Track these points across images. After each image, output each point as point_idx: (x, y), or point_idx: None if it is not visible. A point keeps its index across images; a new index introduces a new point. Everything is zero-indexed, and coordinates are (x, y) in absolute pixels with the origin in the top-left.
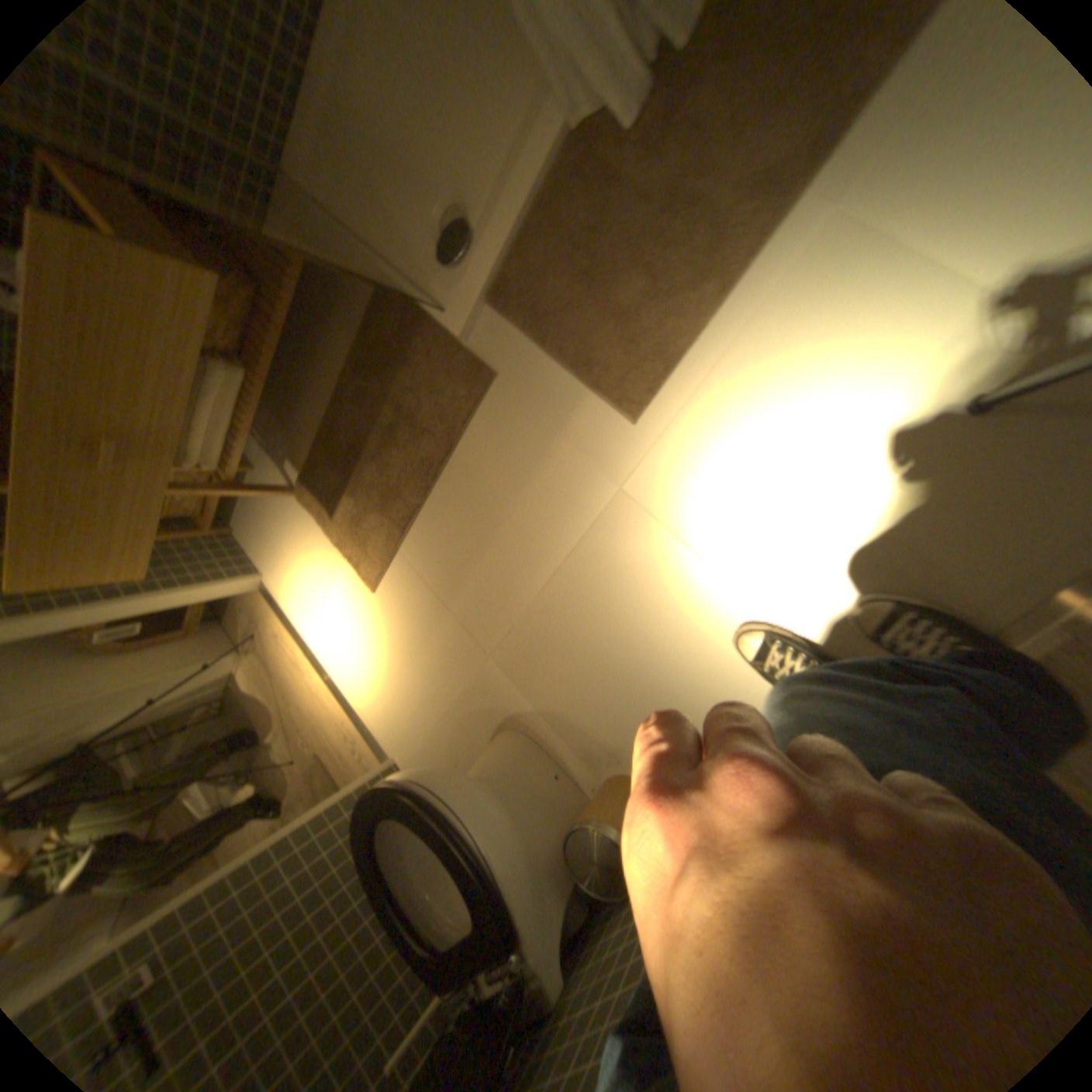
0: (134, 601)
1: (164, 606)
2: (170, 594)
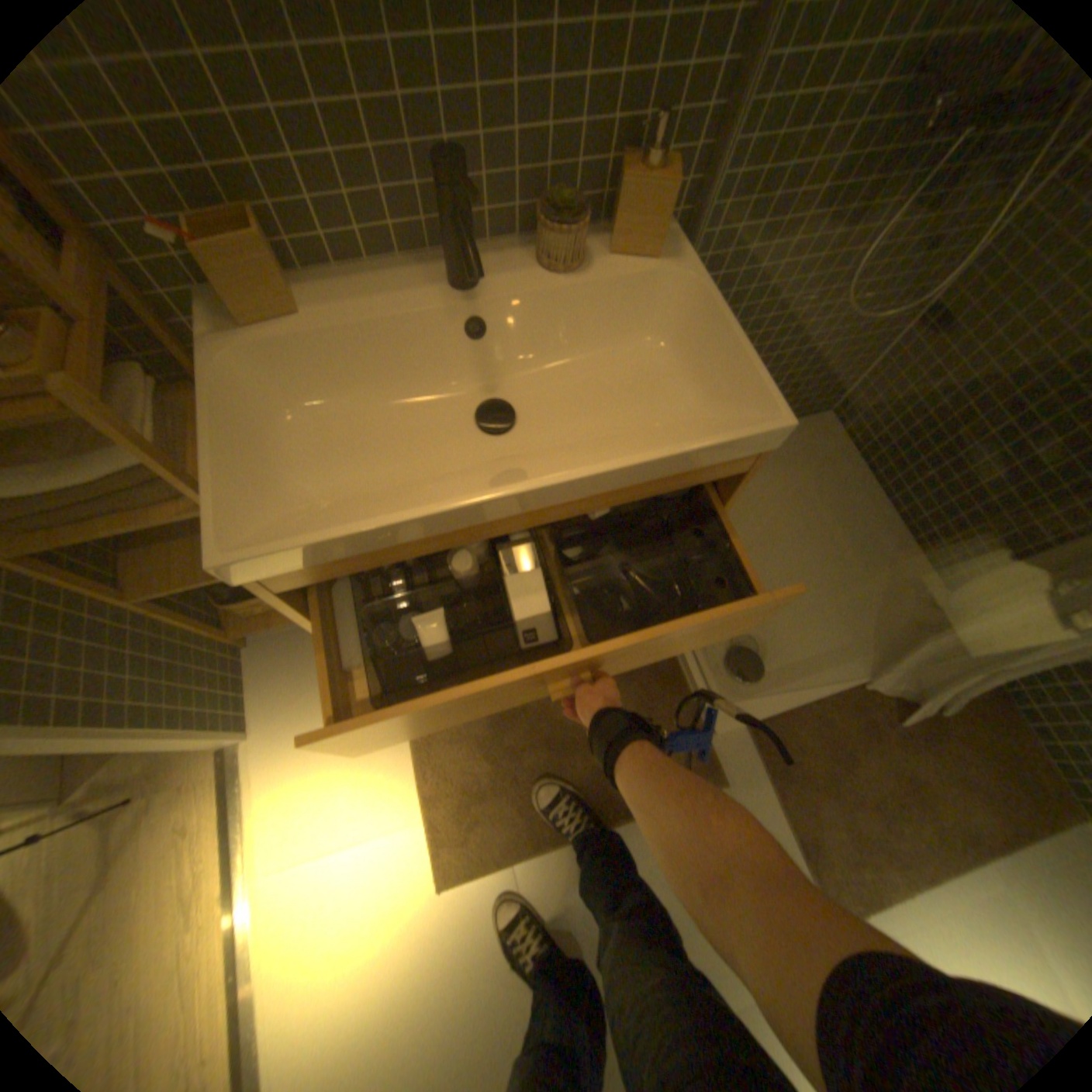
0: (120, 740)
1: (124, 749)
2: (157, 741)
